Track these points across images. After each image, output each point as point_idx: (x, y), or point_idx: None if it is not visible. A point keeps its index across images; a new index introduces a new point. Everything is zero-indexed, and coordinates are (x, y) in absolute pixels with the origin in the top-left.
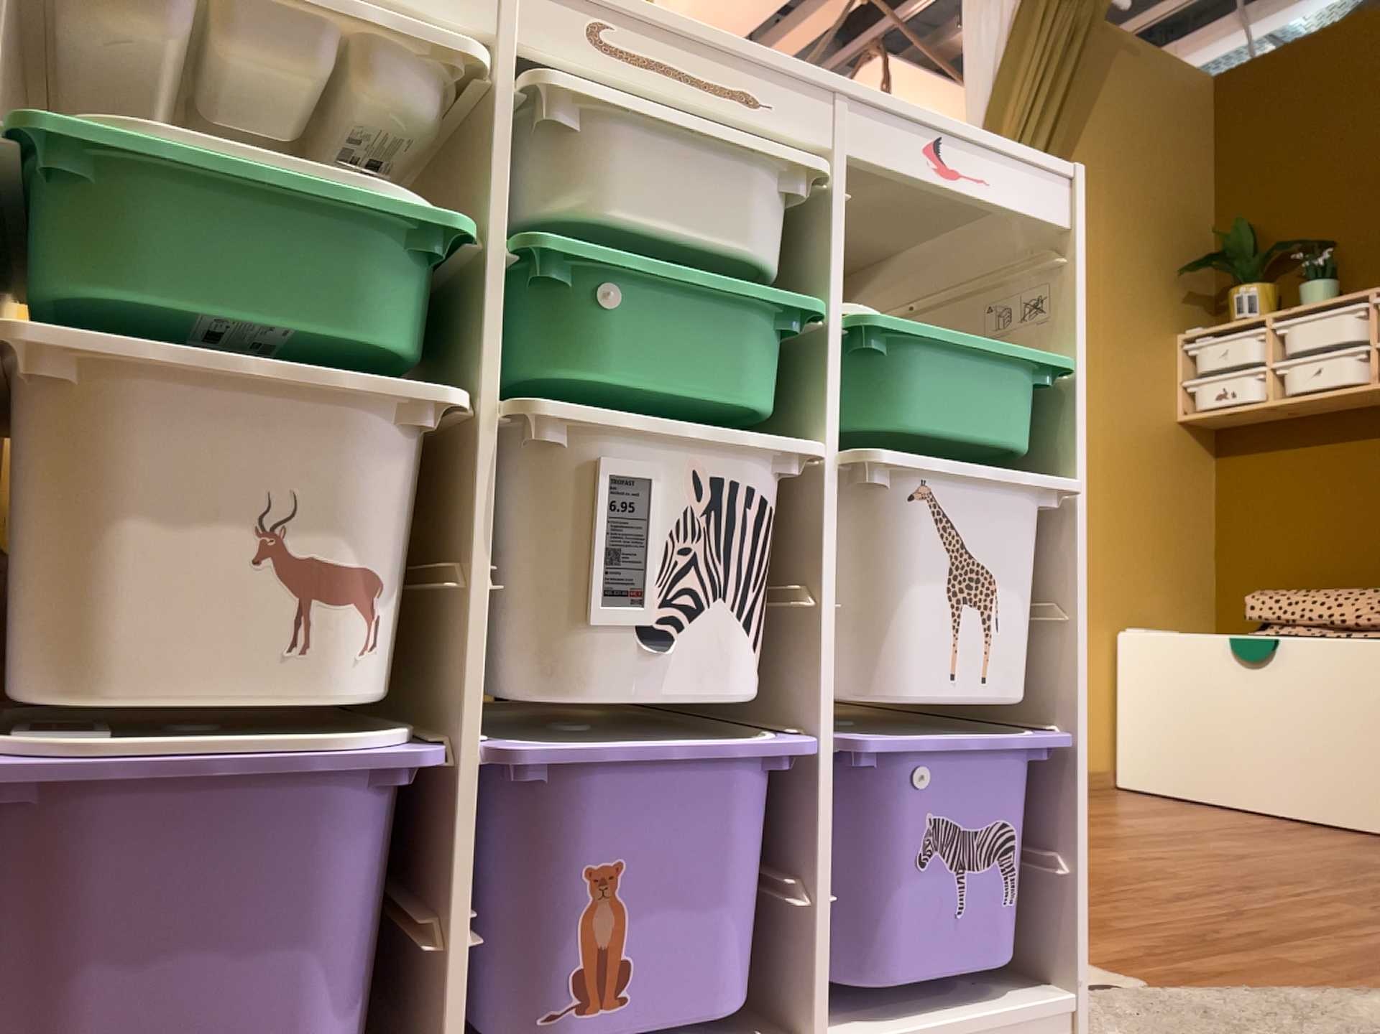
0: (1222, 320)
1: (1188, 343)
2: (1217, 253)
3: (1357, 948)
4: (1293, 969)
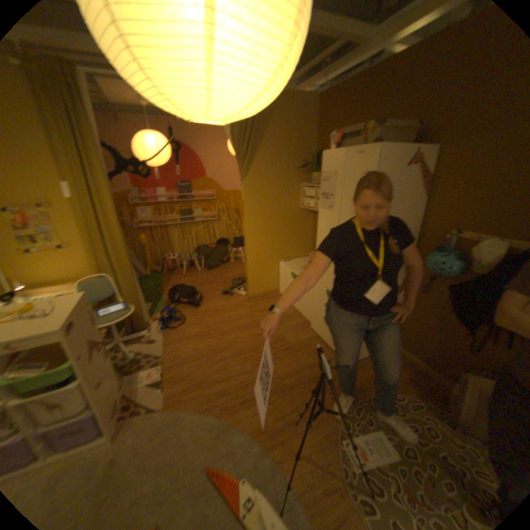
0: (312, 181)
1: (303, 188)
2: (313, 160)
3: (222, 392)
4: (197, 404)
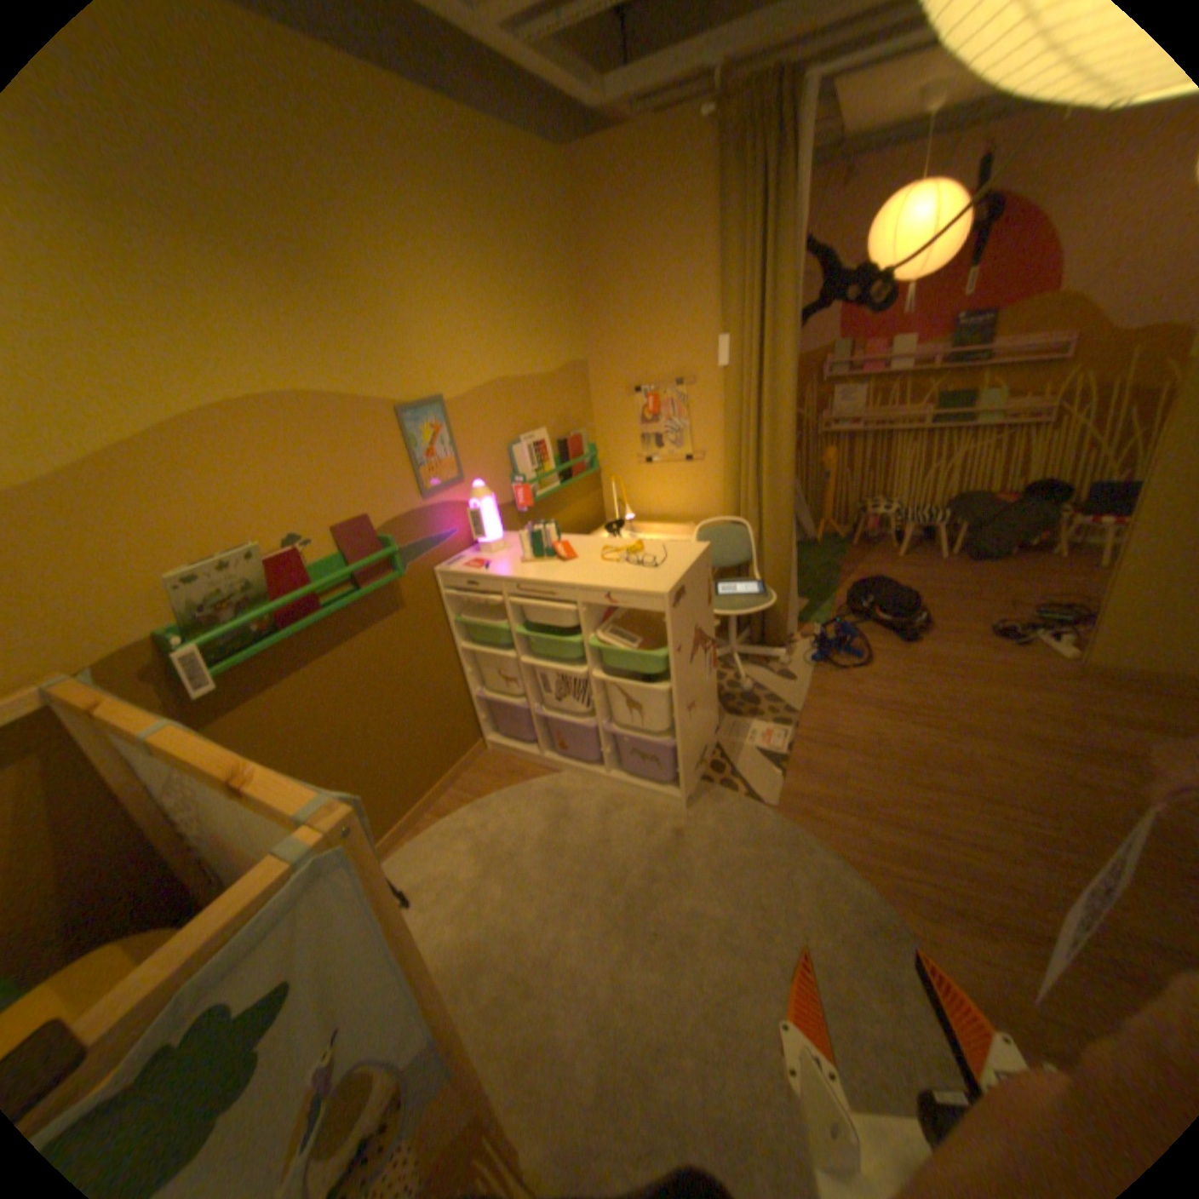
0: None
1: None
2: None
3: (918, 857)
4: (849, 841)
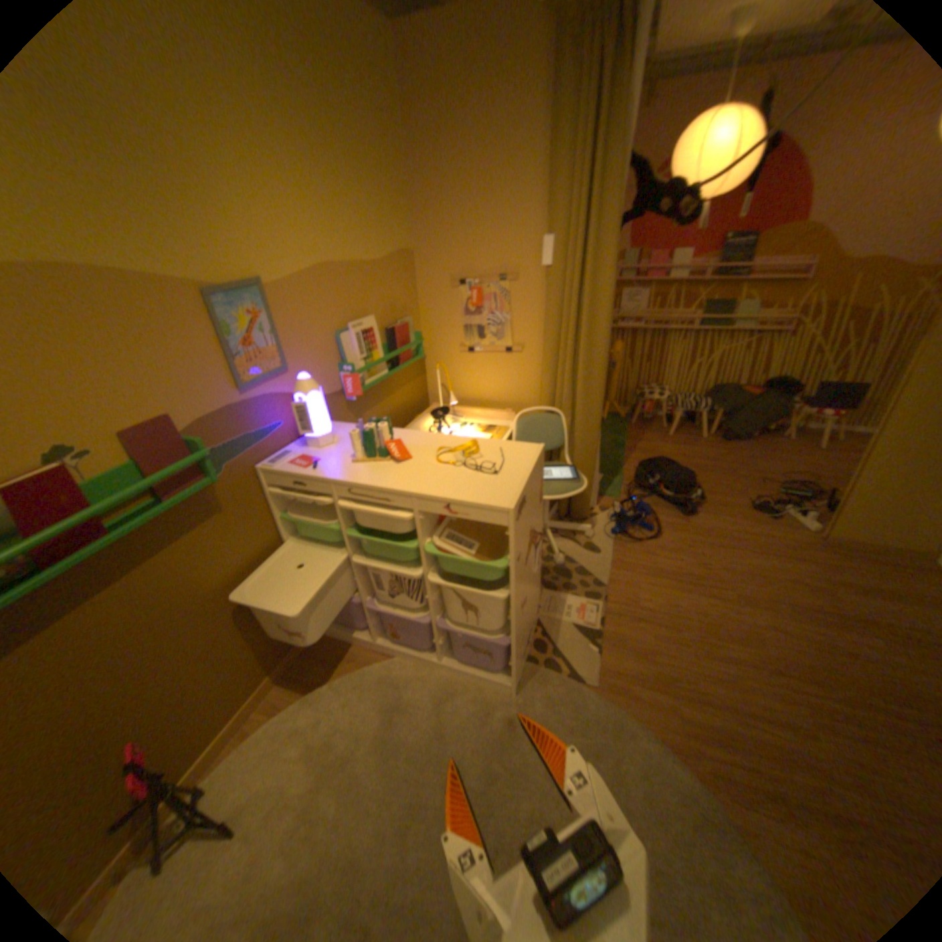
0: None
1: None
2: None
3: (725, 735)
4: (665, 722)
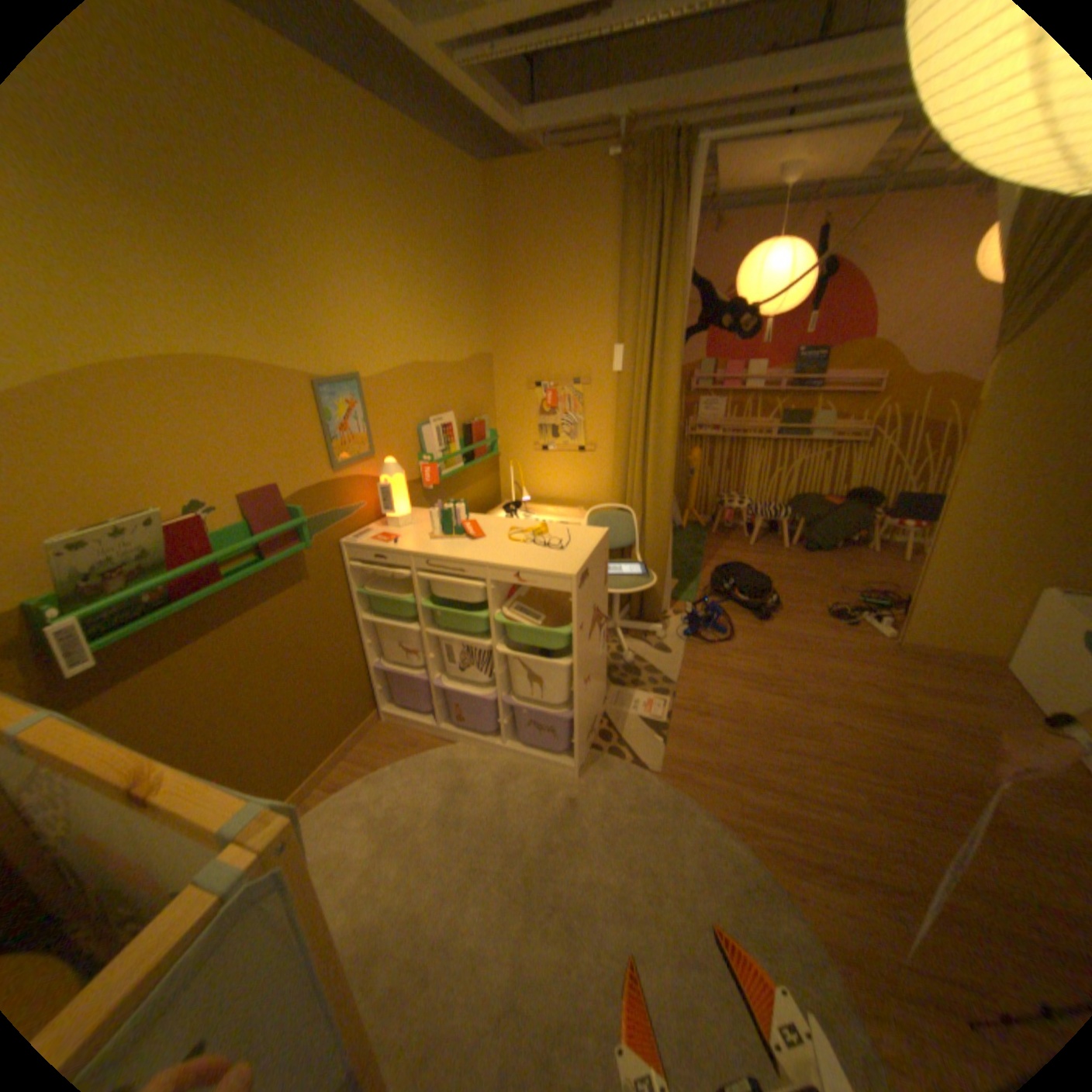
0: None
1: None
2: None
3: (783, 816)
4: (724, 804)
